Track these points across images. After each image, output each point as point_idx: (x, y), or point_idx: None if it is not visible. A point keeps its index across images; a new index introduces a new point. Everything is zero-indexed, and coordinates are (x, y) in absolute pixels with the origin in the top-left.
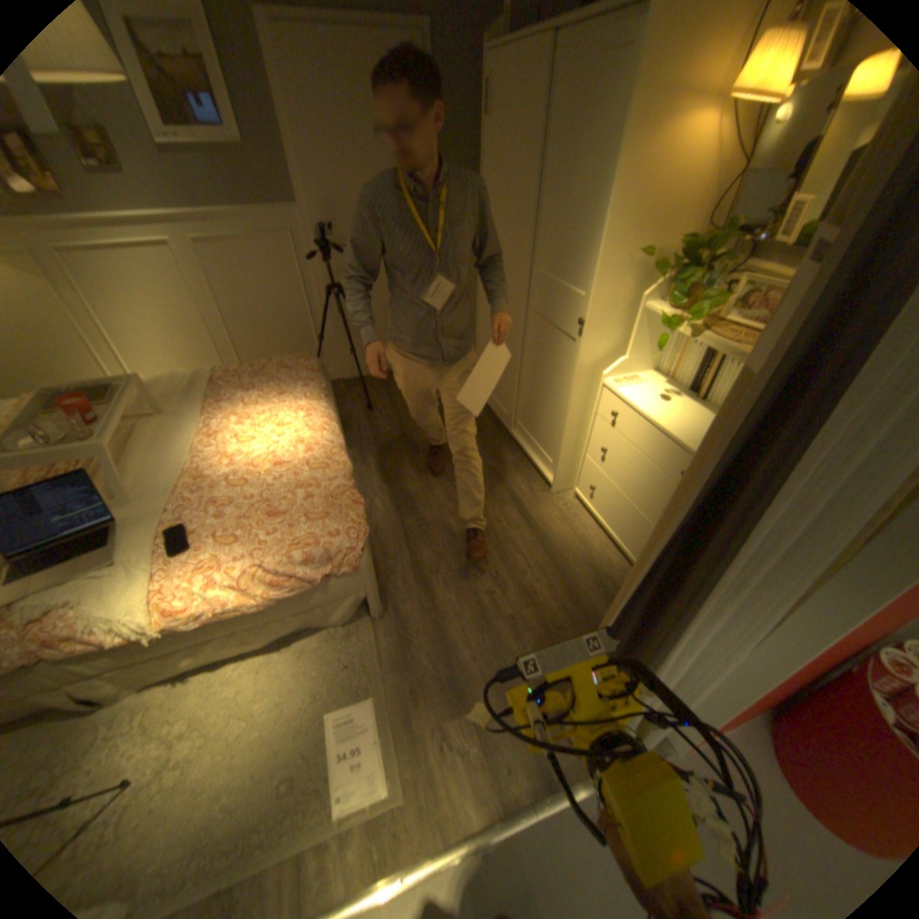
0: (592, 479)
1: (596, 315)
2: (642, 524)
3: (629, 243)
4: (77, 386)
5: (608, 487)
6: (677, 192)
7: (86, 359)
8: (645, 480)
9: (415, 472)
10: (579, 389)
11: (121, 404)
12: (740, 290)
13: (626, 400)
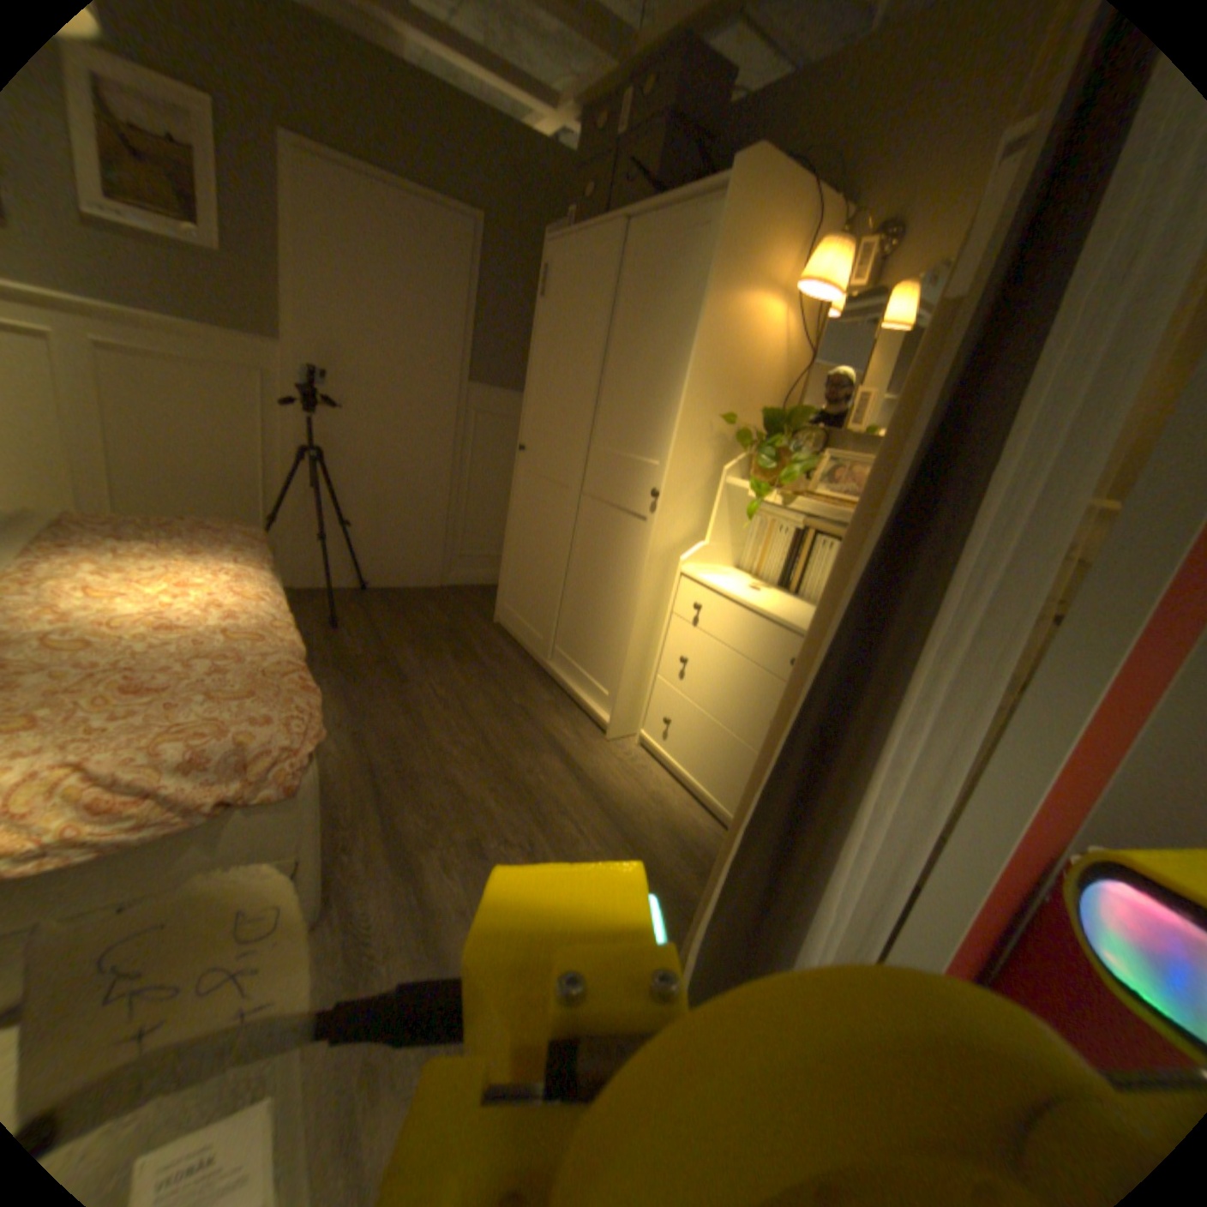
0: (666, 707)
1: (673, 482)
2: (741, 754)
3: (709, 406)
4: None
5: (689, 712)
6: (753, 368)
7: None
8: (741, 687)
9: (399, 705)
10: (651, 578)
11: None
12: (824, 466)
13: (711, 585)
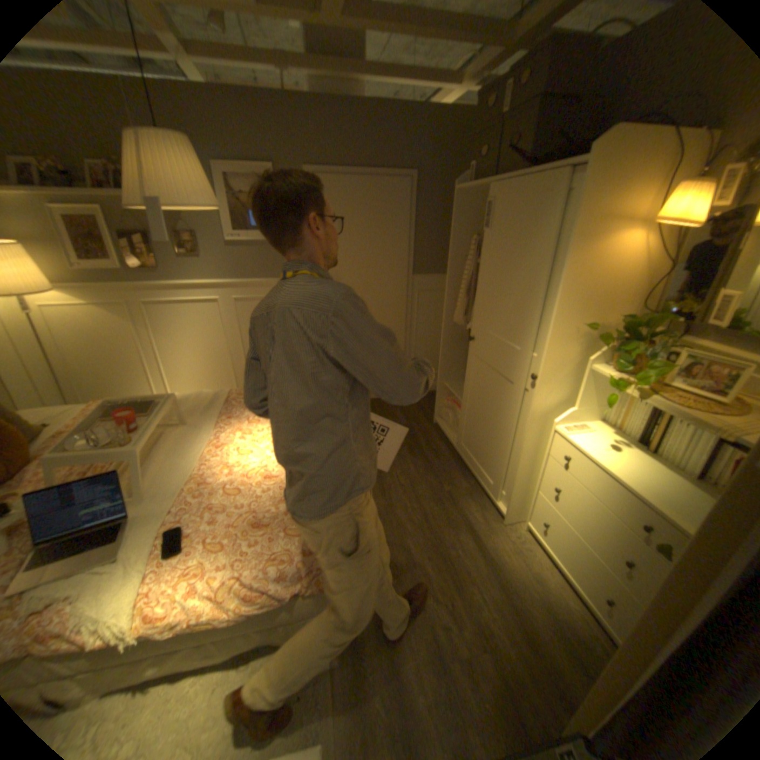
0: (546, 516)
1: (548, 373)
2: (603, 573)
3: (576, 319)
4: (130, 399)
5: (563, 527)
6: (615, 284)
7: (141, 376)
8: (603, 527)
9: (379, 490)
10: (533, 432)
11: (158, 416)
12: (682, 362)
13: (578, 447)
